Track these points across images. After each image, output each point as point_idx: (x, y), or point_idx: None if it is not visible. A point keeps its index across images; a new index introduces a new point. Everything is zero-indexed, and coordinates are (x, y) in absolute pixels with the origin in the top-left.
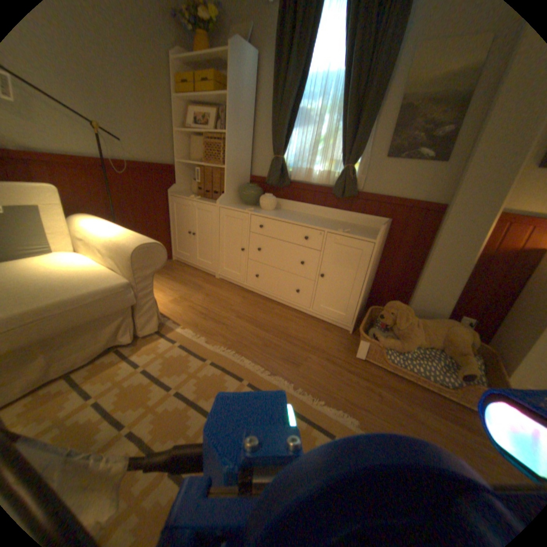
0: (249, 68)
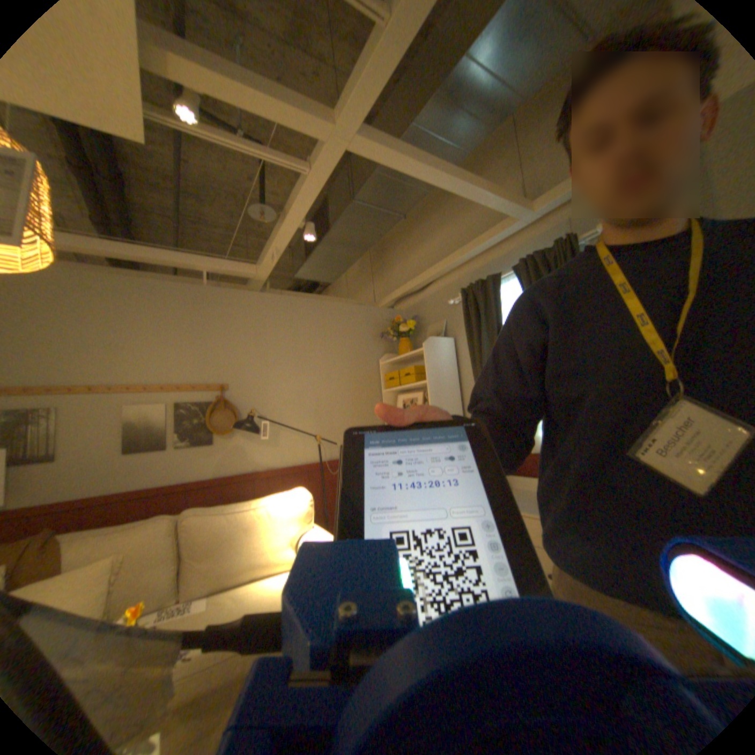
0: (446, 354)
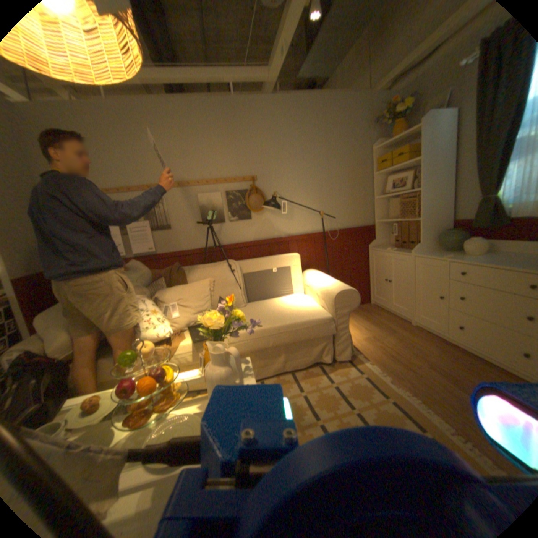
0: (446, 127)
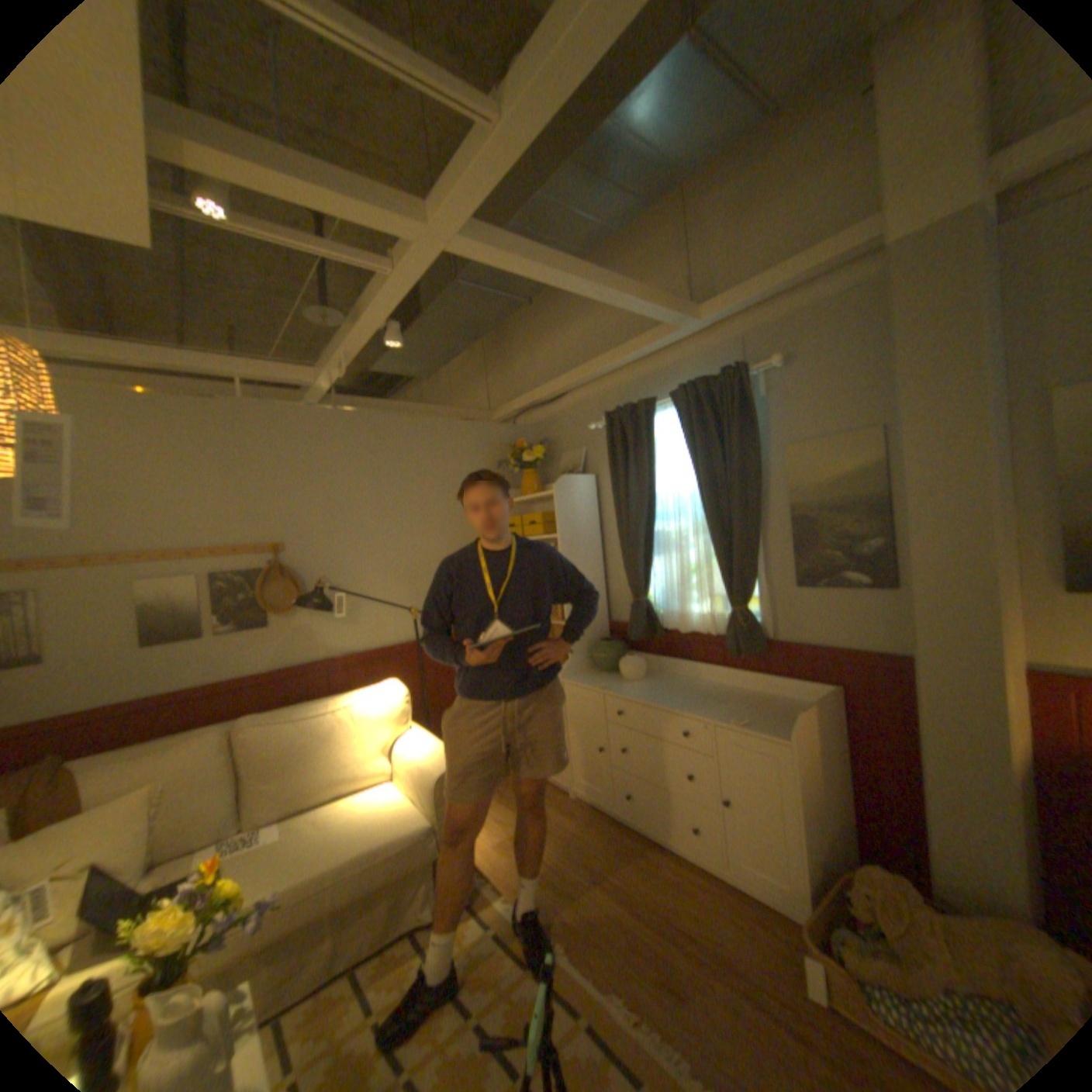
0: (584, 499)
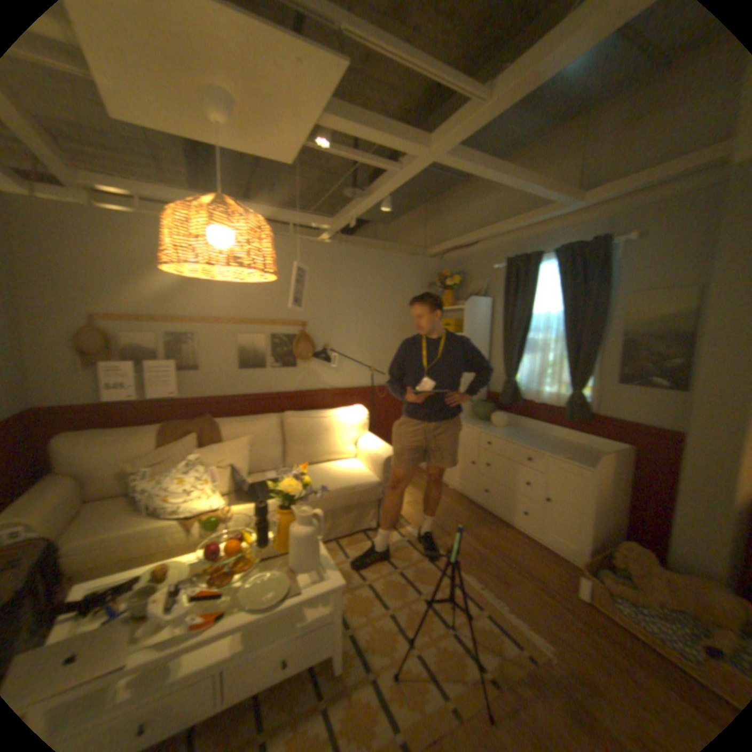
0: (482, 313)
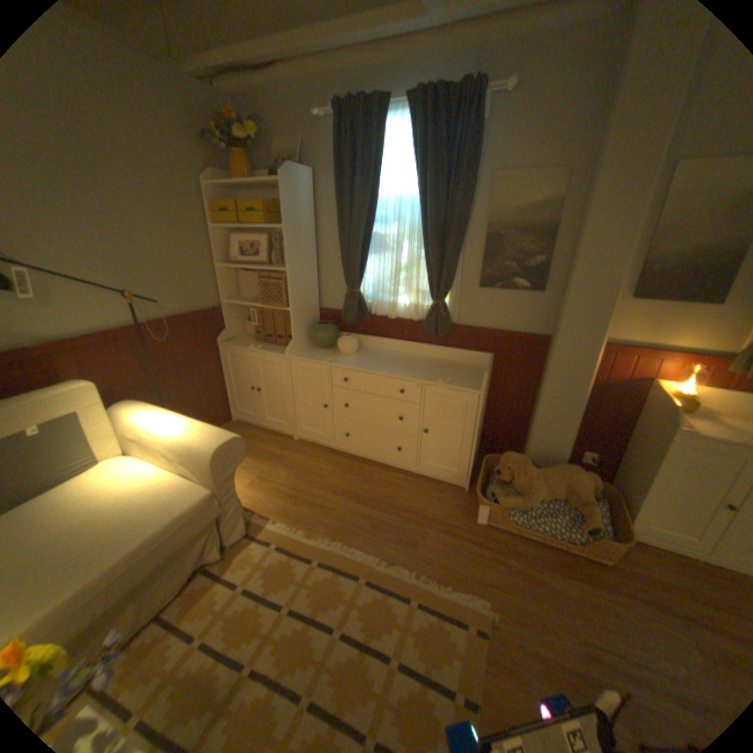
0: (305, 192)
